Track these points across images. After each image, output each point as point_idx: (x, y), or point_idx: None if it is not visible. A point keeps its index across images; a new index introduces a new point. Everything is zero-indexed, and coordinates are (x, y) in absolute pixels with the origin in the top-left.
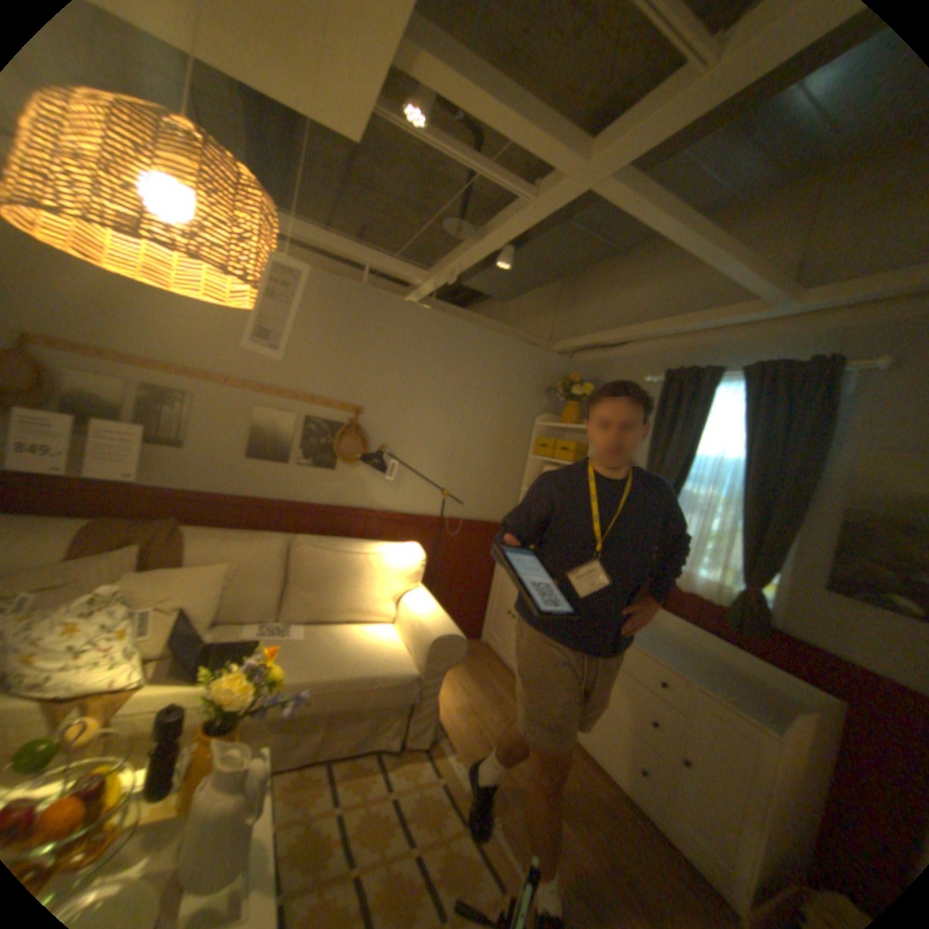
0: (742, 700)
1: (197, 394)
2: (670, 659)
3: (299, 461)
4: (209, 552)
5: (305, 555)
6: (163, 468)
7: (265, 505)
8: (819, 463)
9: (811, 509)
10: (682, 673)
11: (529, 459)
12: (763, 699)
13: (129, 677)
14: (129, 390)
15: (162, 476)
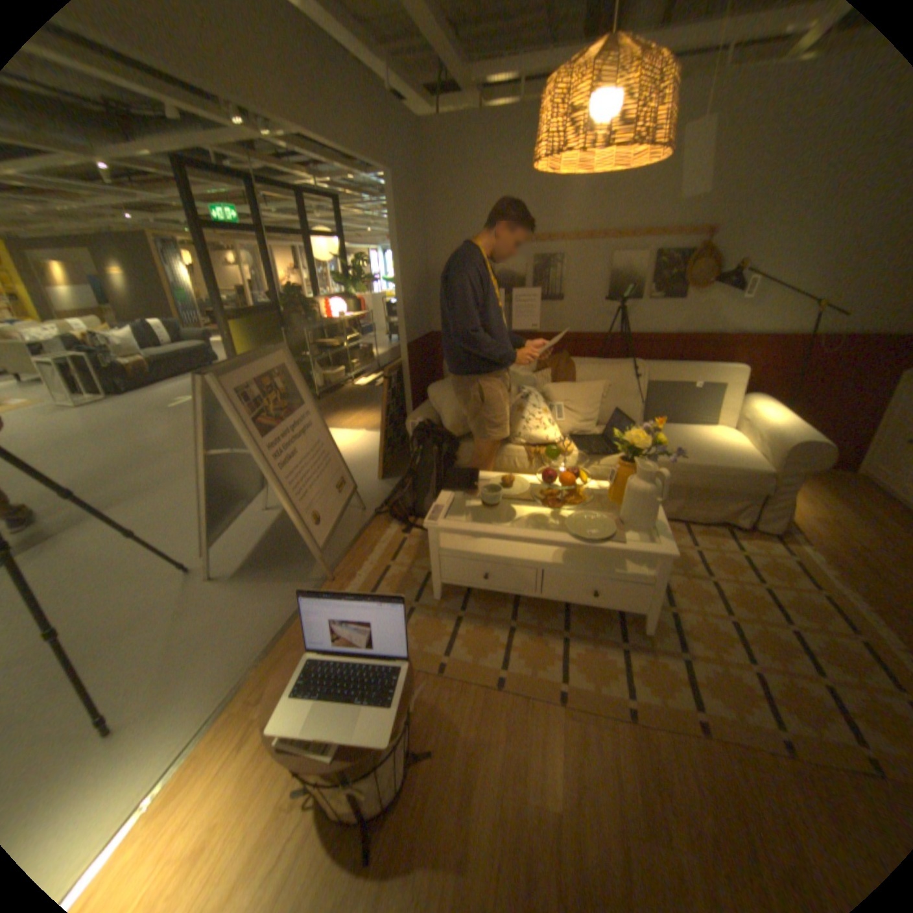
0: None
1: (569, 252)
2: None
3: (651, 295)
4: (590, 372)
5: (662, 373)
6: (551, 316)
7: (623, 337)
8: None
9: None
10: None
11: None
12: None
13: (561, 441)
14: (528, 262)
15: (551, 323)
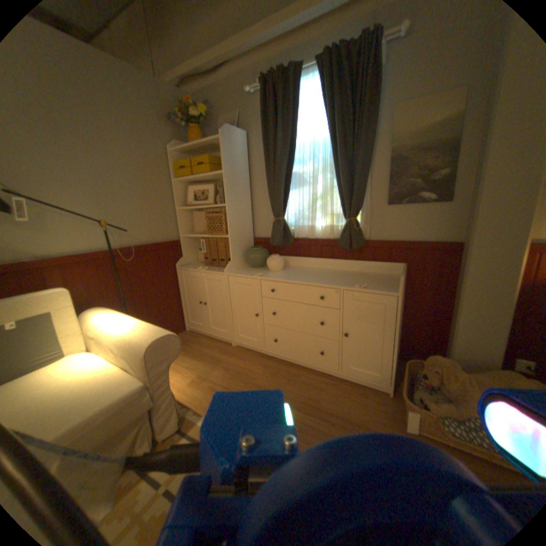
0: (366, 284)
1: None
2: (318, 280)
3: None
4: None
5: None
6: None
7: None
8: (375, 119)
9: (372, 156)
10: (329, 284)
11: (174, 182)
12: (371, 279)
13: None
14: None
15: None
